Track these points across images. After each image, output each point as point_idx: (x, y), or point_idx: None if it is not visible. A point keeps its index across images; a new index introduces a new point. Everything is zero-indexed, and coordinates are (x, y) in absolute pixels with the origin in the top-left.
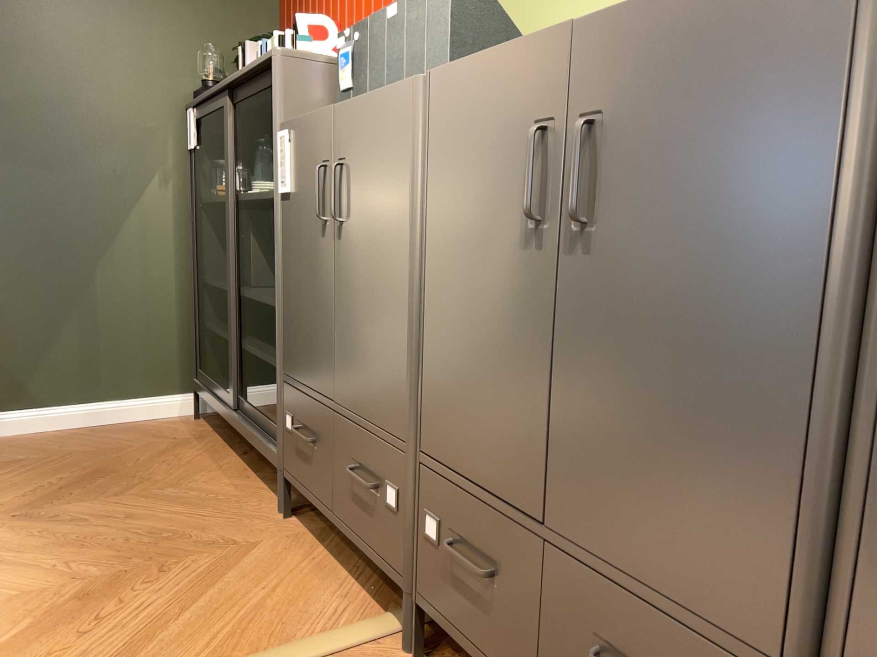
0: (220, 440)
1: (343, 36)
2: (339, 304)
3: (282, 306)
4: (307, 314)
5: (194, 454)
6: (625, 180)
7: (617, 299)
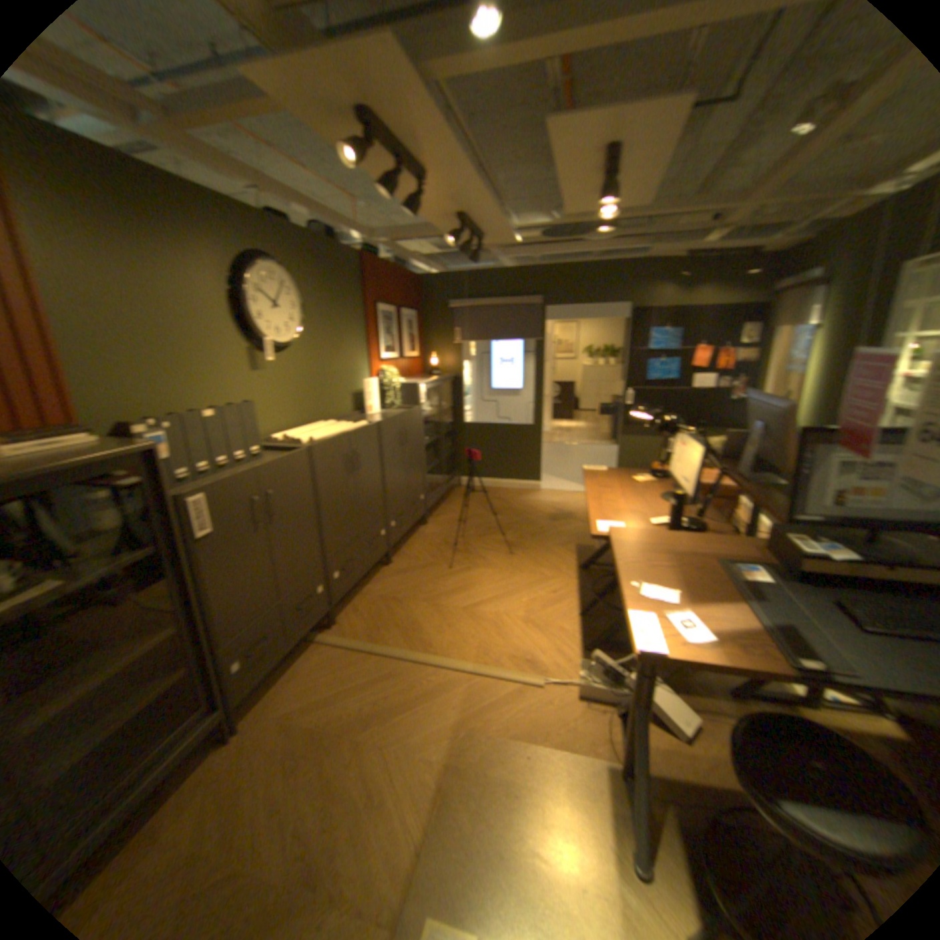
0: None
1: (140, 422)
2: (275, 553)
3: (208, 609)
4: (246, 583)
5: None
6: (360, 460)
7: (362, 481)
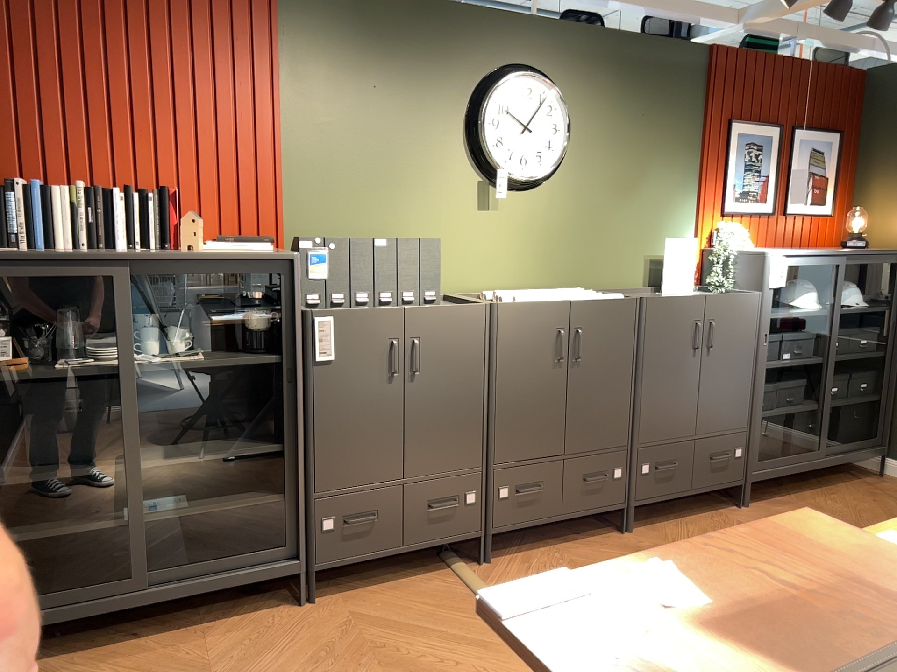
0: (68, 654)
1: (309, 238)
2: (412, 419)
3: (313, 443)
4: (364, 437)
5: (106, 667)
6: (590, 347)
7: (588, 379)
